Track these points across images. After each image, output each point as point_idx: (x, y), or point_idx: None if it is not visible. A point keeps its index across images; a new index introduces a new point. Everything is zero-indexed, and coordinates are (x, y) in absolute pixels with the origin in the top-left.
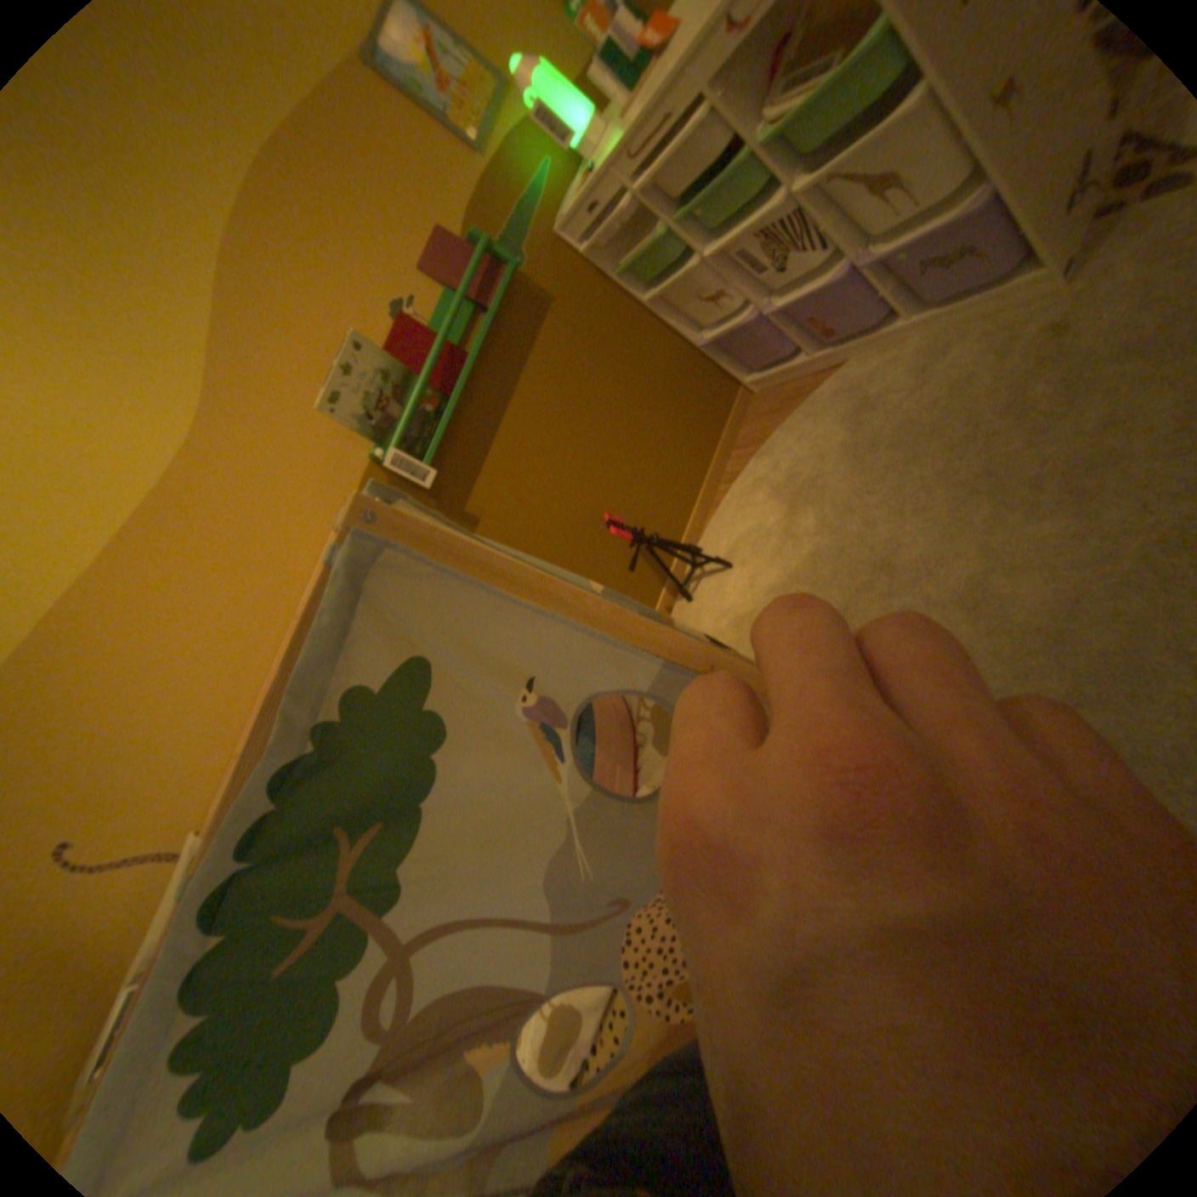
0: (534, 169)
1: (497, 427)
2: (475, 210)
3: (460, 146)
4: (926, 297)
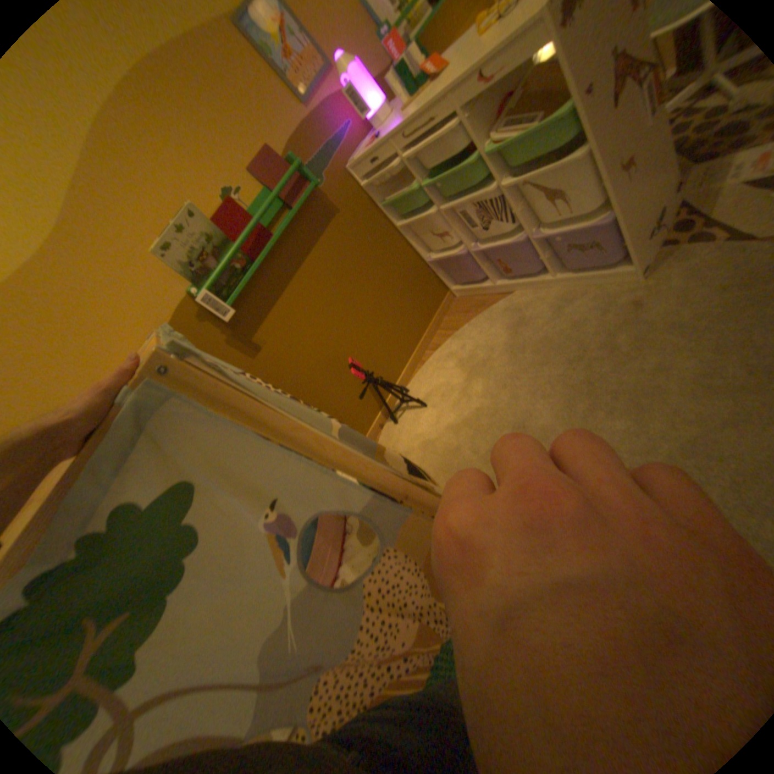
0: (339, 125)
1: (285, 287)
2: (294, 141)
3: (291, 97)
4: (565, 265)
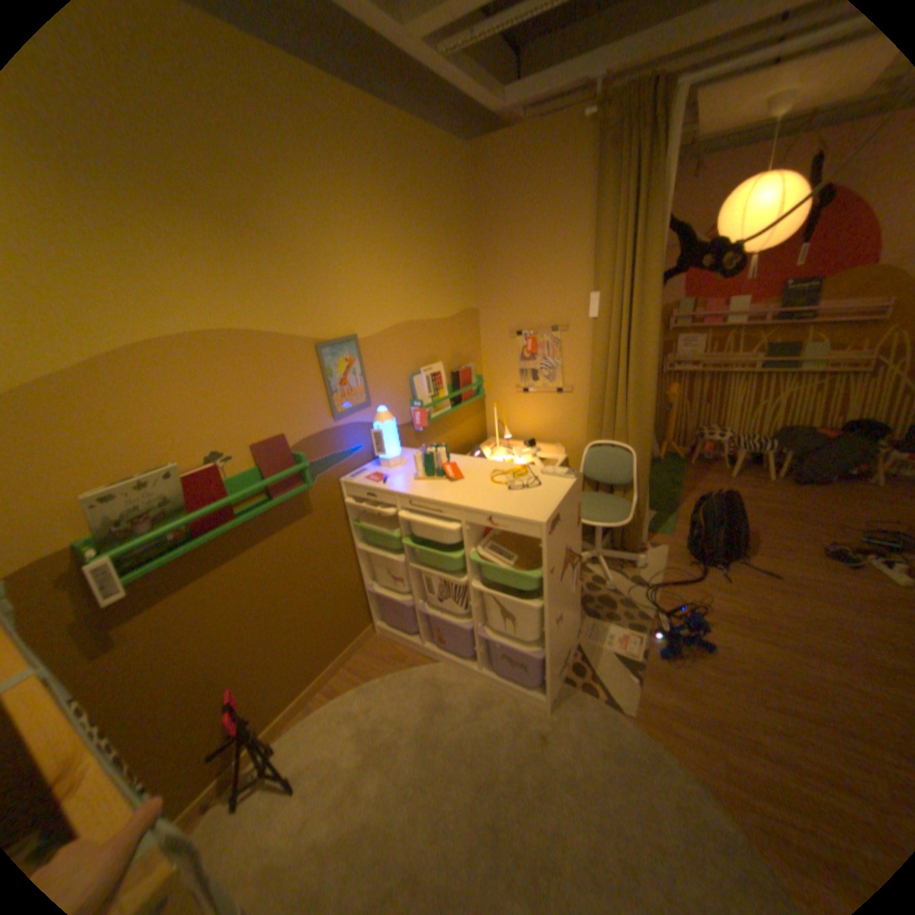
0: (353, 446)
1: (205, 575)
2: (309, 443)
3: (328, 412)
4: (491, 663)
